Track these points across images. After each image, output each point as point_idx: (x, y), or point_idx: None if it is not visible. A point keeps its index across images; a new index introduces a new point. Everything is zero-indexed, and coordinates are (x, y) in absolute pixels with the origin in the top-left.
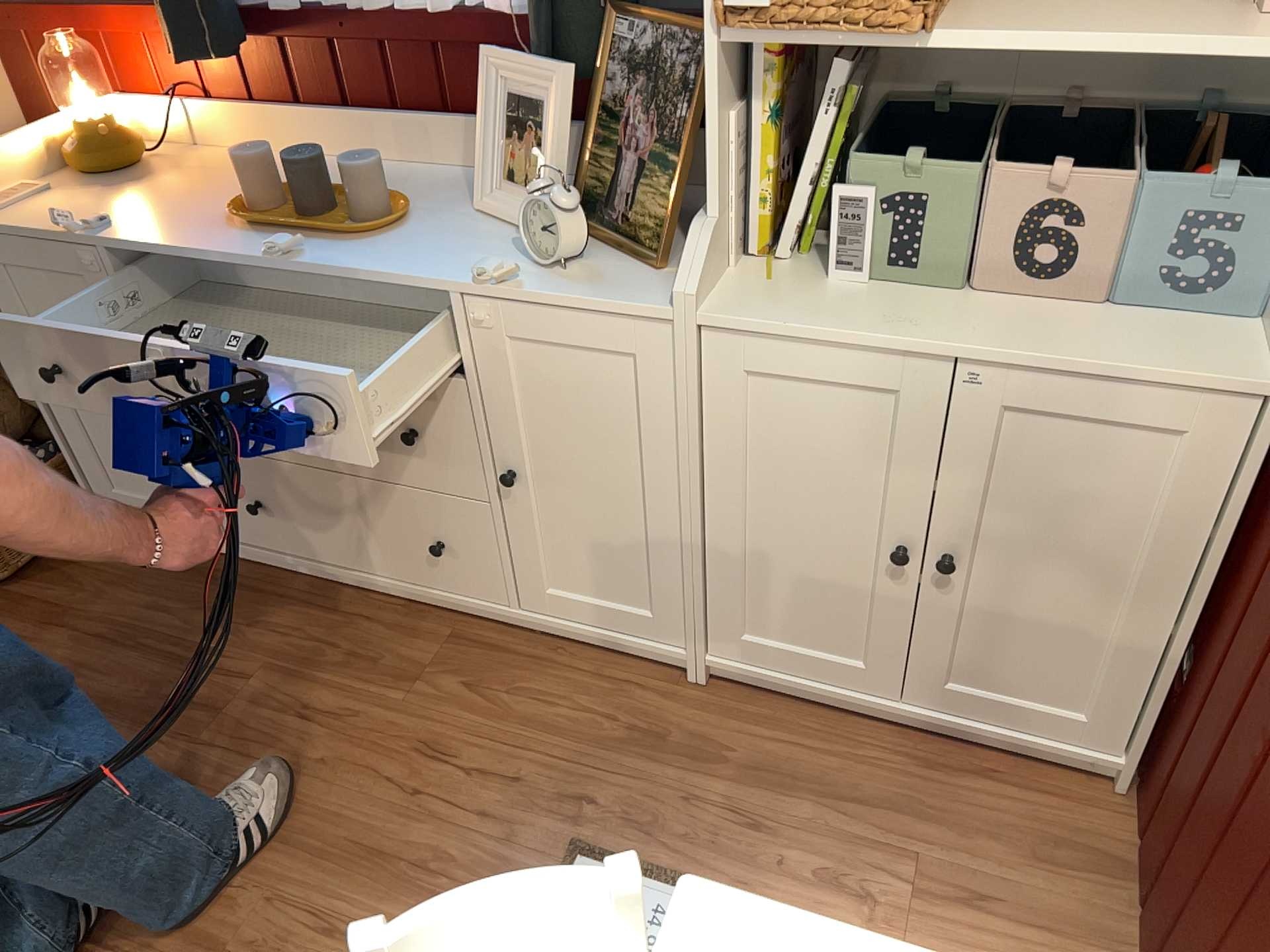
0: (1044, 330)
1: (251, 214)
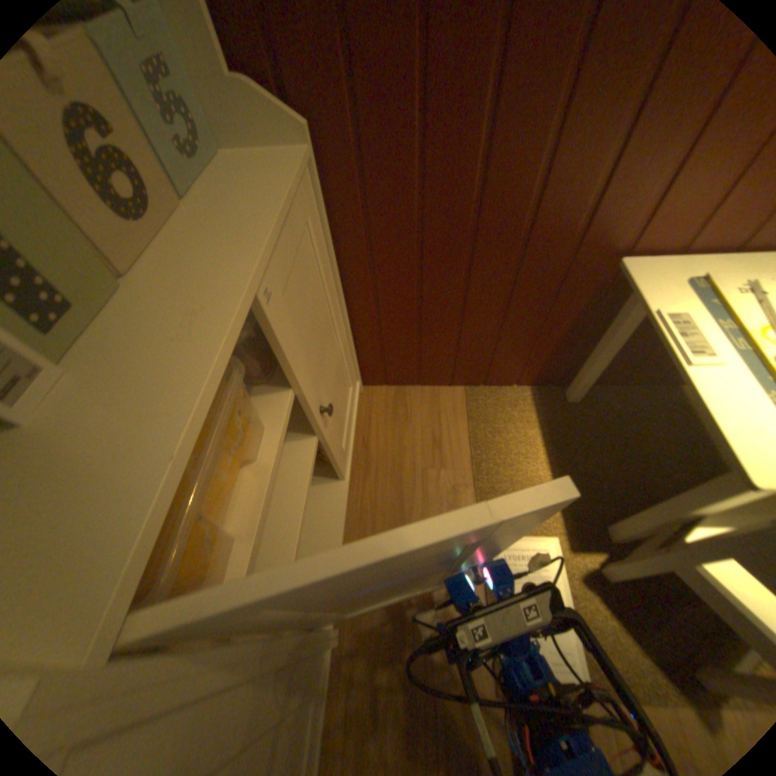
0: (214, 222)
1: None
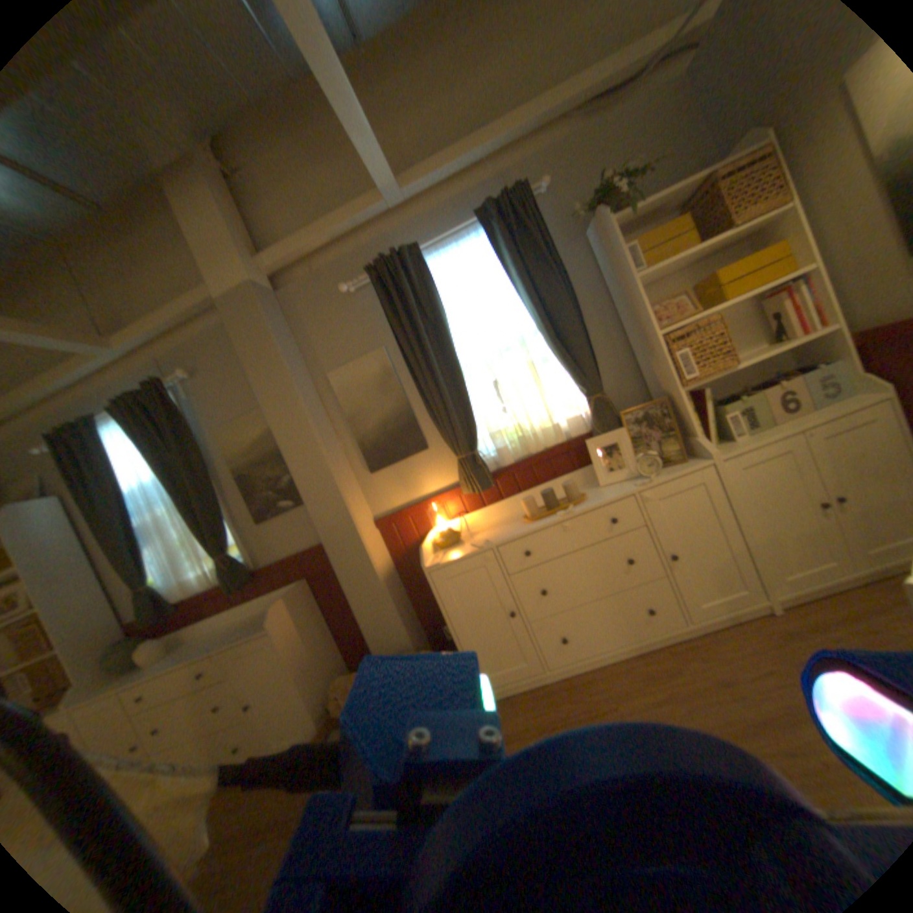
0: (813, 416)
1: (528, 516)
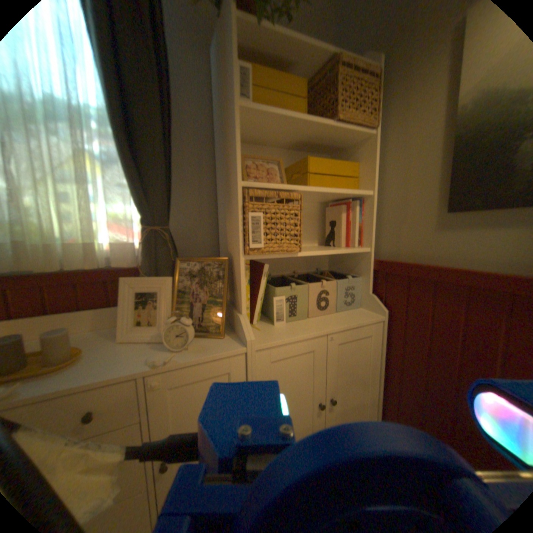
0: (336, 319)
1: None
